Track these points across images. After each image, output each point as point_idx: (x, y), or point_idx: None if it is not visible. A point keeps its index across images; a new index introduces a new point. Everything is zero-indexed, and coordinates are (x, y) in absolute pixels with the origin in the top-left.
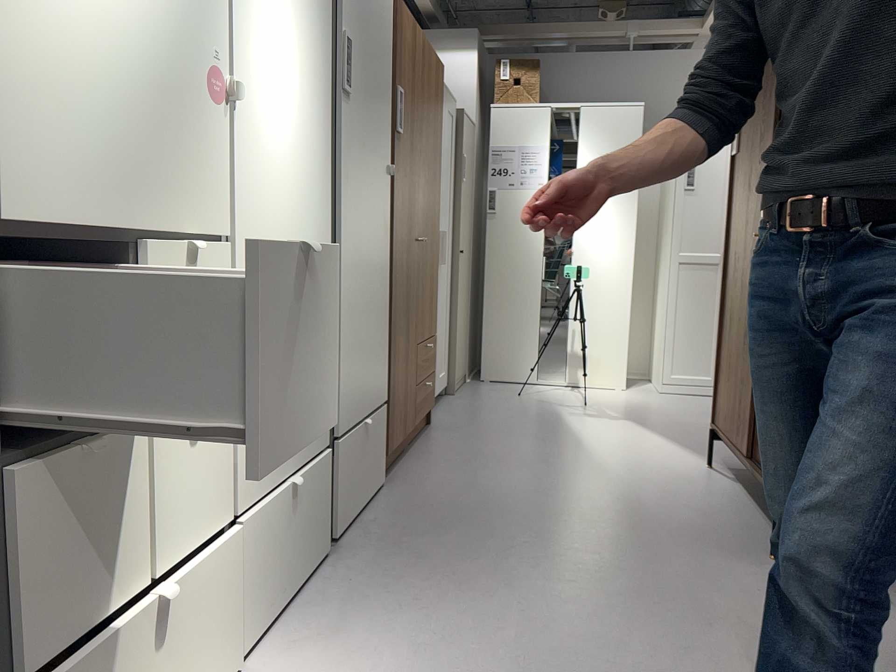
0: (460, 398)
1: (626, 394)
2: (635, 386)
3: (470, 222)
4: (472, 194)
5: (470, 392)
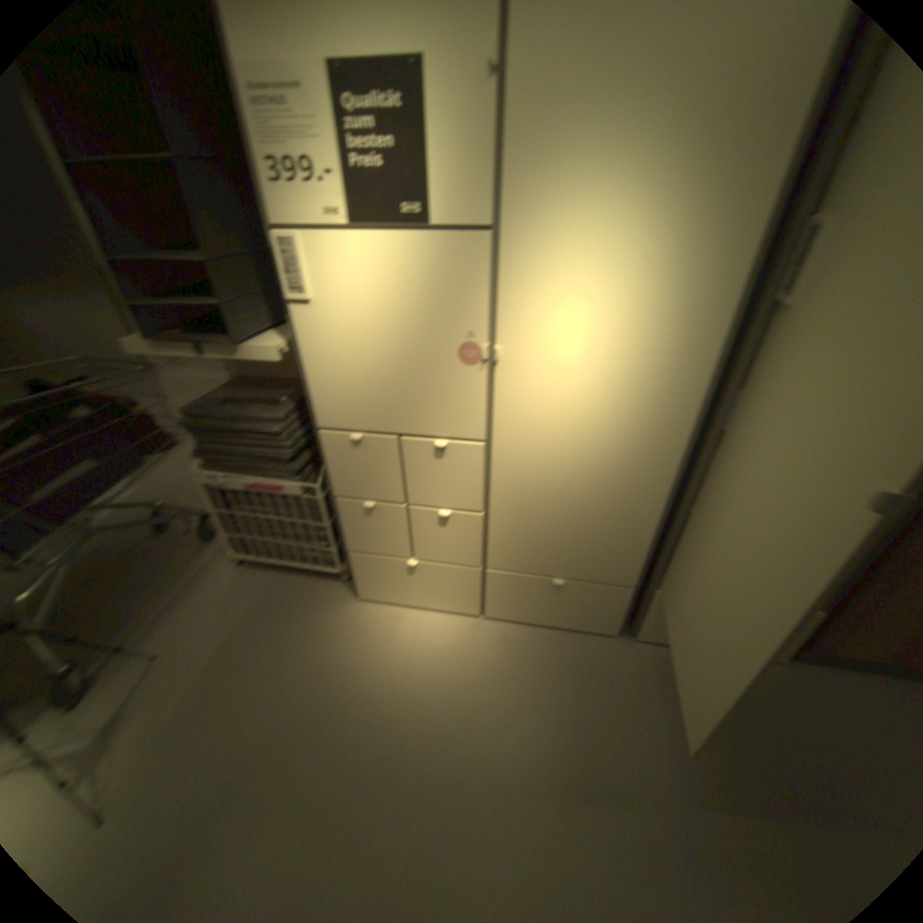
0: None
1: None
2: None
3: None
4: None
5: None
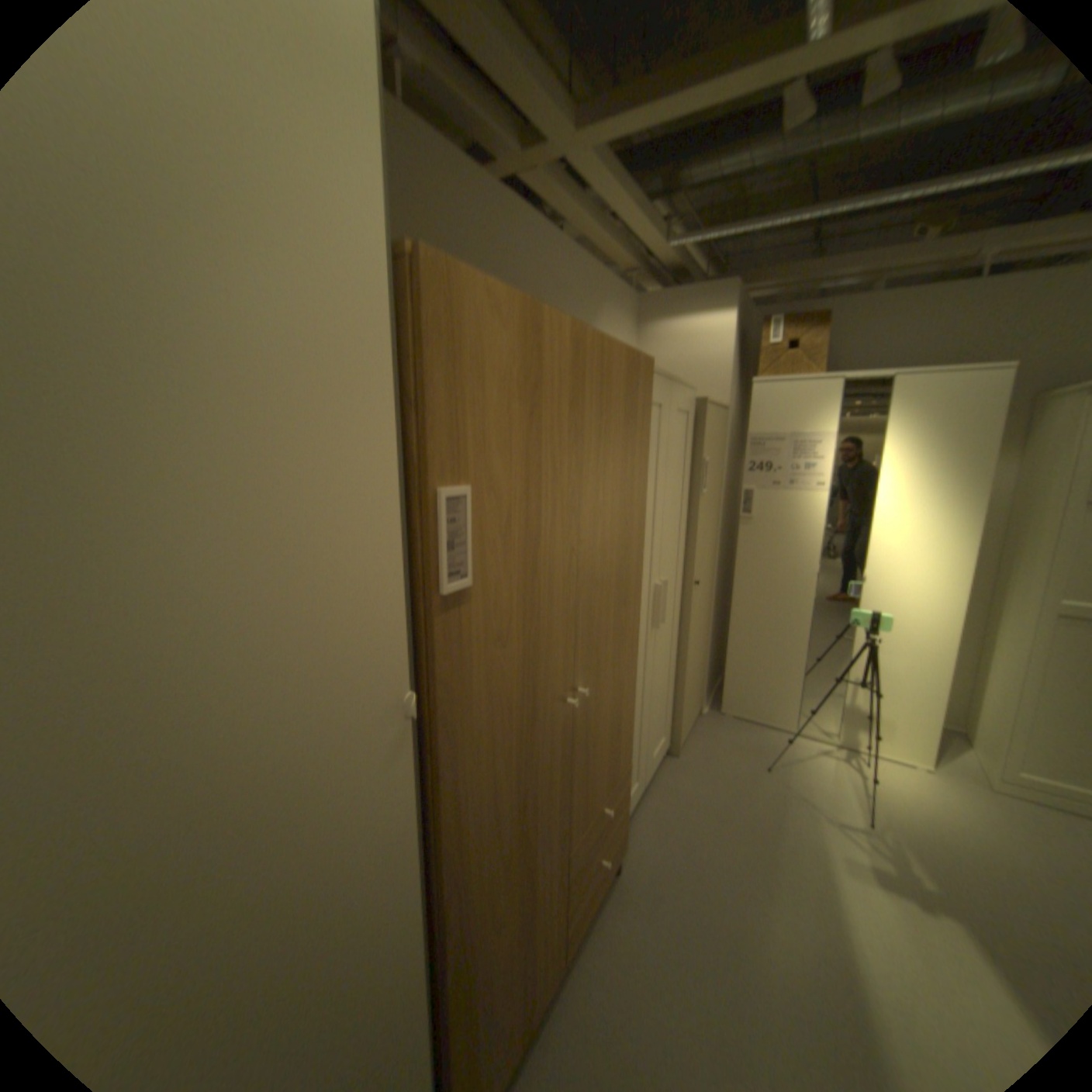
0: (684, 767)
1: (934, 788)
2: (946, 757)
3: (714, 535)
4: (719, 498)
5: (701, 749)
